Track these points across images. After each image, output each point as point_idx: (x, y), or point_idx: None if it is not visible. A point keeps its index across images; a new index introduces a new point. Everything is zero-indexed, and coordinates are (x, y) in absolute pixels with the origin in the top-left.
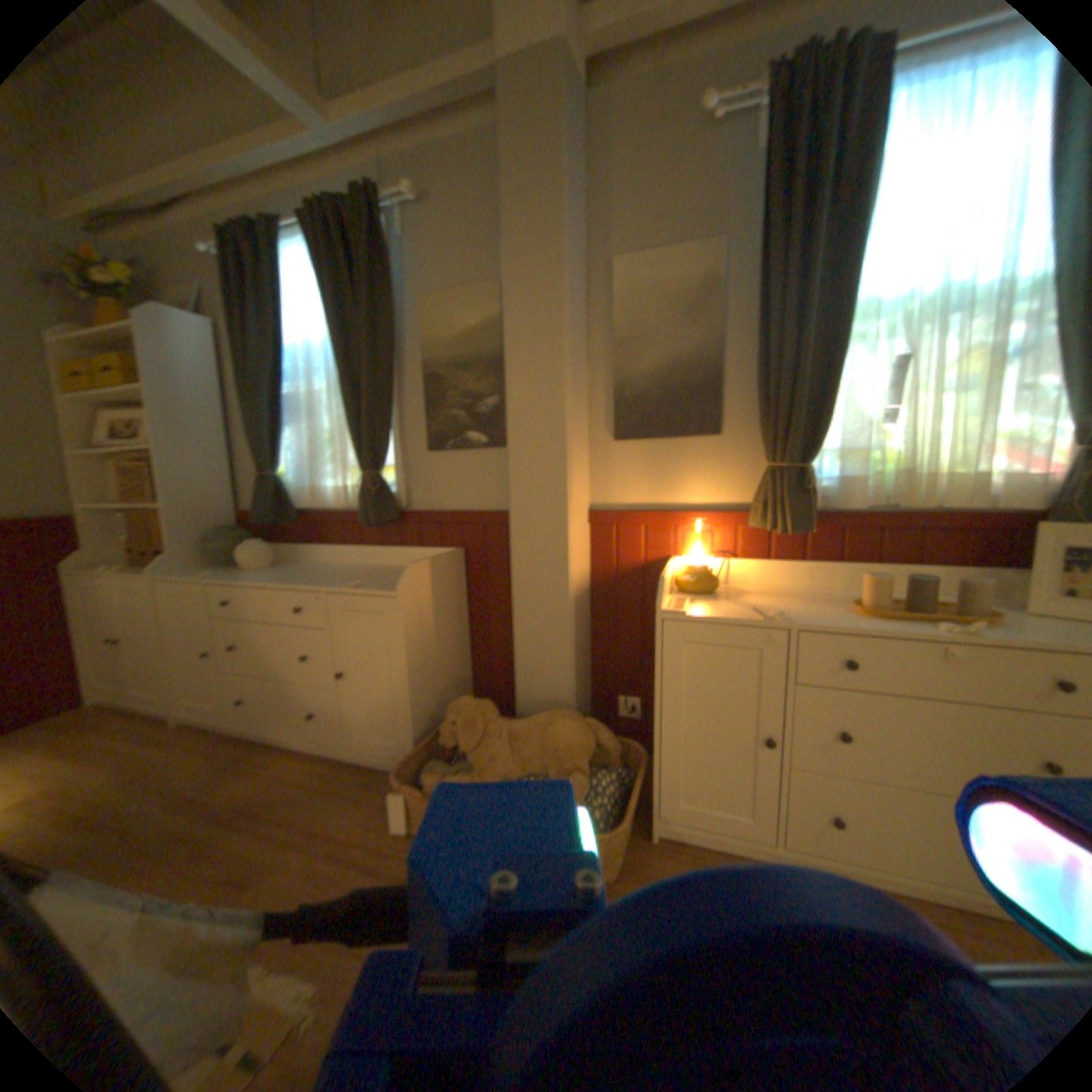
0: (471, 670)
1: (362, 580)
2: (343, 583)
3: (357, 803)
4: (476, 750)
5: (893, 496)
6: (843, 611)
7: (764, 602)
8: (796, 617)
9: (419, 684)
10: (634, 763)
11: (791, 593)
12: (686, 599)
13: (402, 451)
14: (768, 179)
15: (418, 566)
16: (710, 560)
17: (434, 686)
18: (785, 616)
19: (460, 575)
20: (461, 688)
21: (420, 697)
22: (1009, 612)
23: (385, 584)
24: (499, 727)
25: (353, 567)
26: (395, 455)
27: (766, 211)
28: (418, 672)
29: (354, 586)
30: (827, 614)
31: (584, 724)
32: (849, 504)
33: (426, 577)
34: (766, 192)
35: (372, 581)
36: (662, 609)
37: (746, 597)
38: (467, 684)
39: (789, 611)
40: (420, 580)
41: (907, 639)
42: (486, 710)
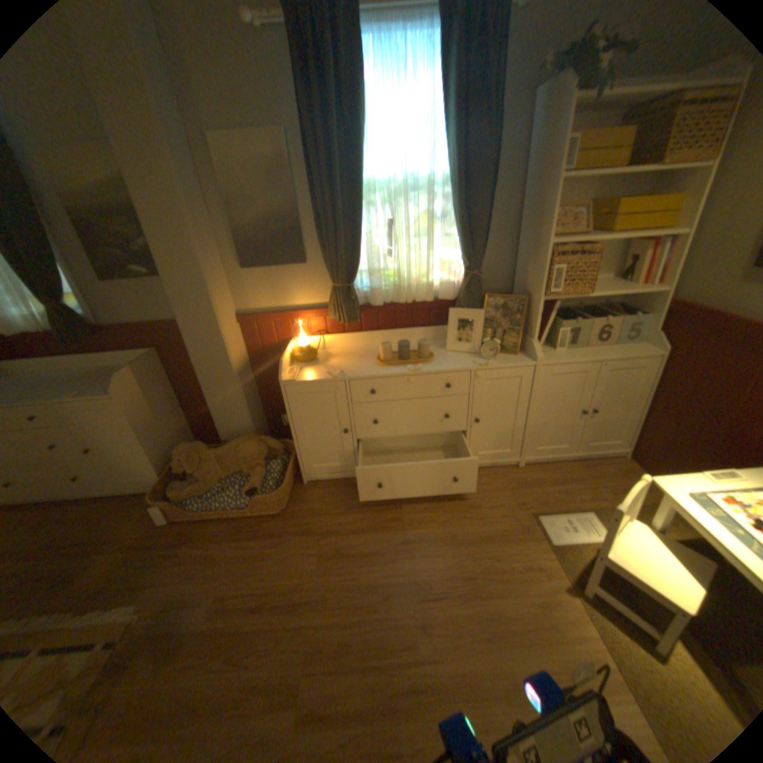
0: (185, 421)
1: (76, 388)
2: (61, 394)
3: (128, 518)
4: (198, 469)
5: (394, 296)
6: (372, 363)
7: (338, 362)
8: (348, 373)
9: (147, 444)
10: (291, 451)
11: (354, 351)
12: (297, 368)
13: (73, 283)
14: (297, 92)
15: (118, 375)
16: (312, 338)
17: (159, 440)
18: (342, 374)
19: (156, 367)
20: (180, 434)
21: (151, 451)
22: (440, 350)
23: (97, 390)
24: (207, 455)
25: (65, 374)
26: (68, 286)
27: (299, 119)
28: (144, 438)
29: (72, 397)
30: (363, 367)
31: (257, 442)
32: (374, 303)
33: (129, 376)
34: (297, 105)
35: (85, 387)
36: (284, 378)
37: (330, 360)
38: (184, 430)
39: (346, 368)
40: (124, 380)
41: (392, 376)
42: (196, 449)
